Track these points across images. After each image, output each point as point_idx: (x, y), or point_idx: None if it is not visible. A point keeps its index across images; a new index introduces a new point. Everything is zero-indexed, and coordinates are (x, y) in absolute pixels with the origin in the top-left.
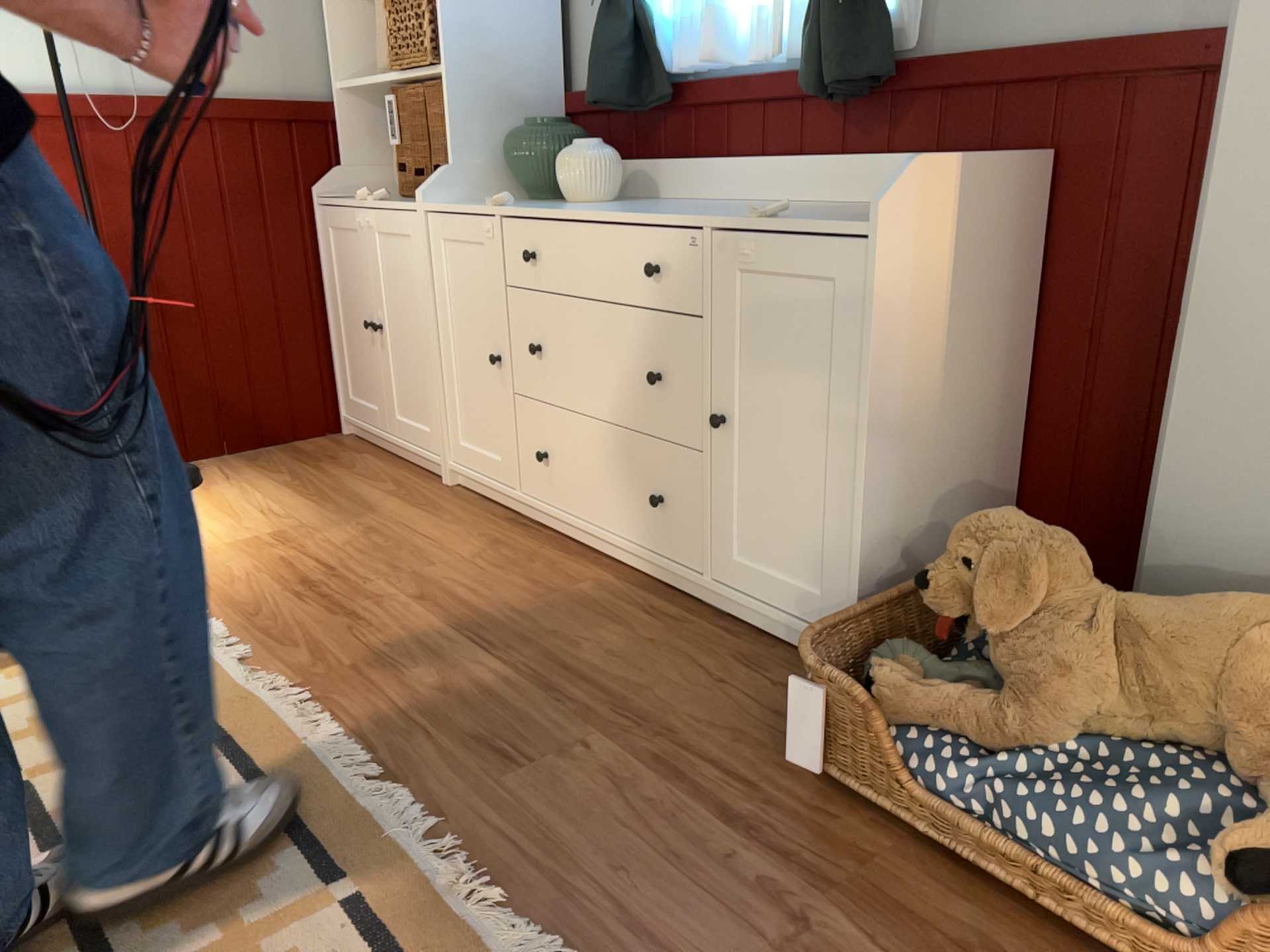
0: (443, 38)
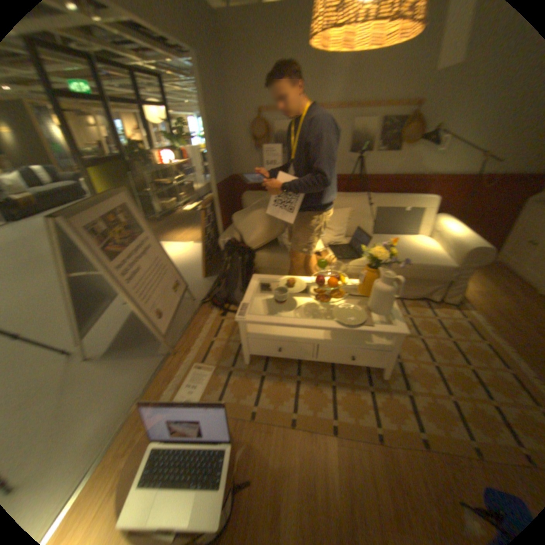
0: None
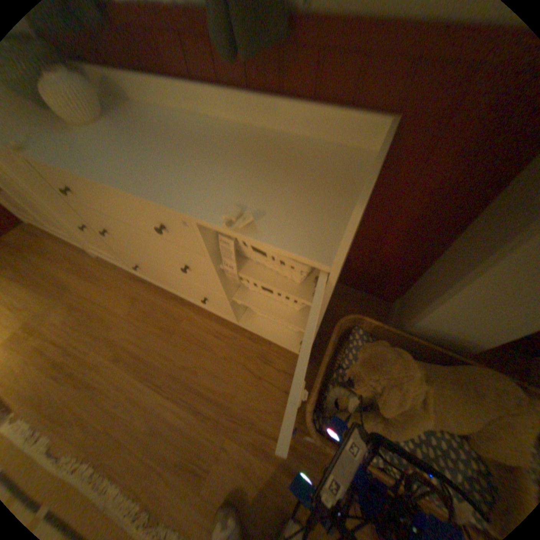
0: None
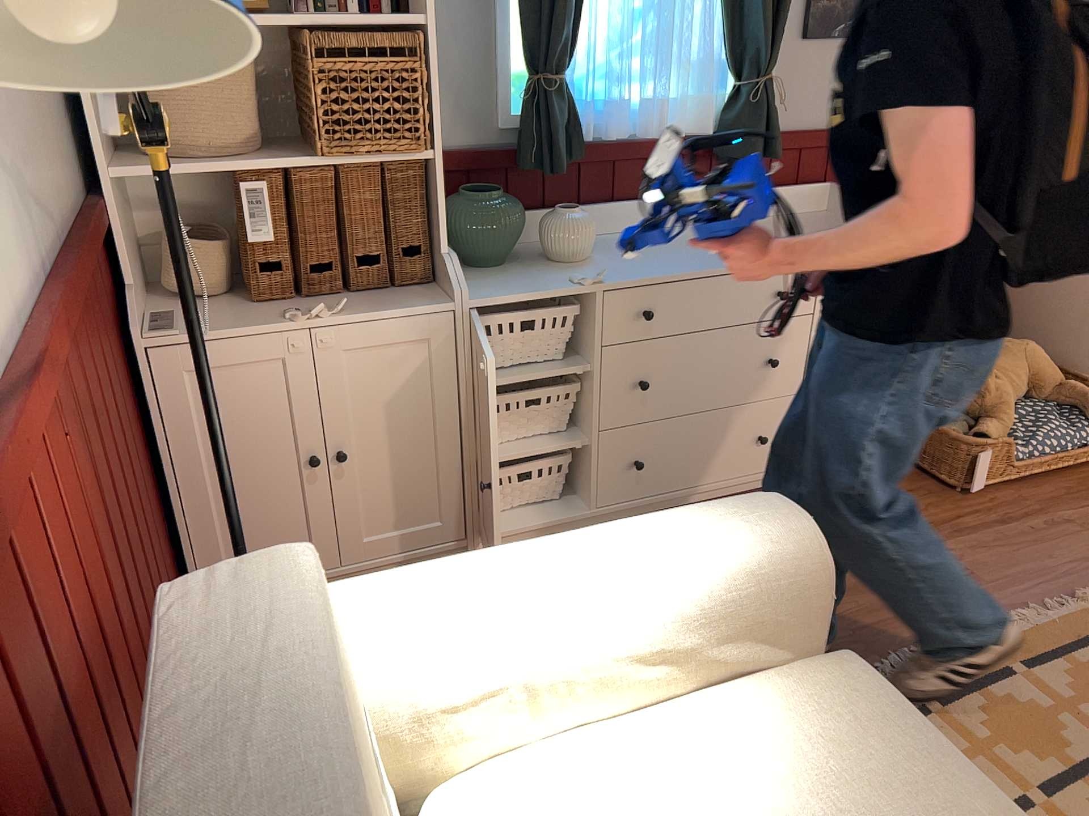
0: (436, 120)
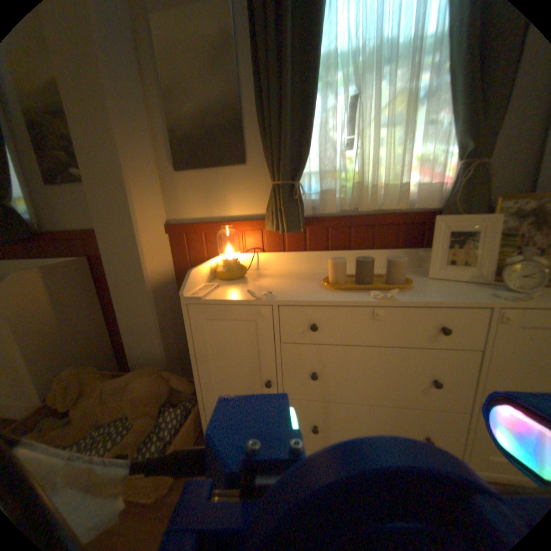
0: None
